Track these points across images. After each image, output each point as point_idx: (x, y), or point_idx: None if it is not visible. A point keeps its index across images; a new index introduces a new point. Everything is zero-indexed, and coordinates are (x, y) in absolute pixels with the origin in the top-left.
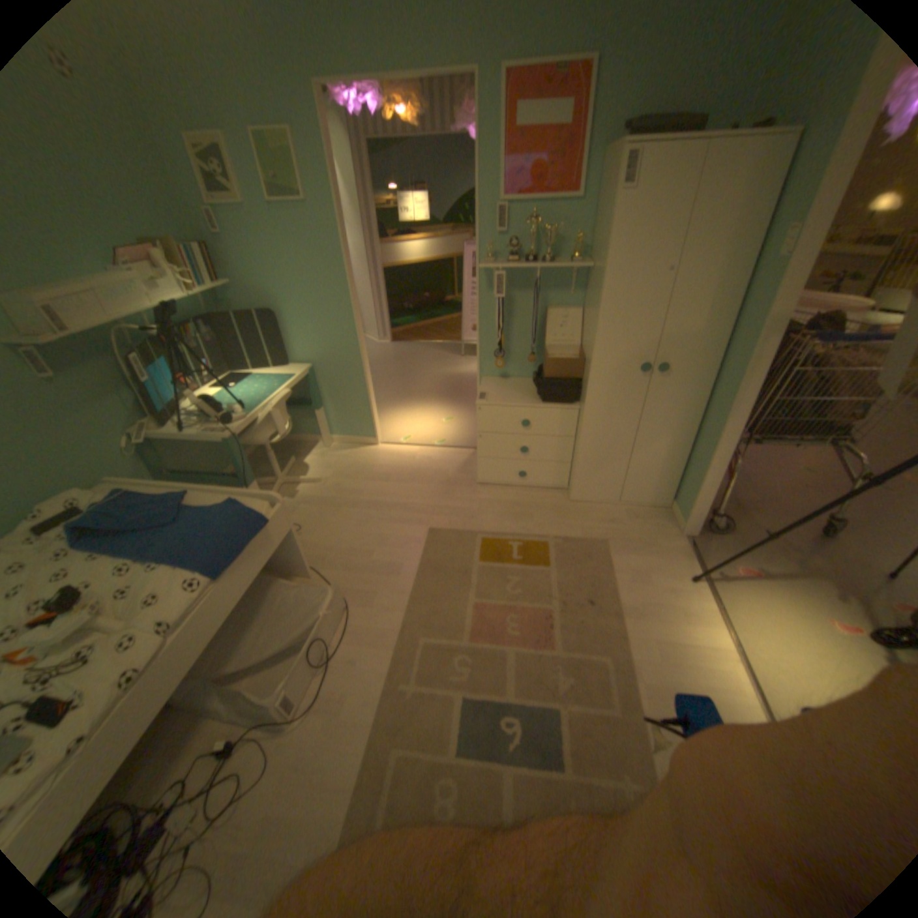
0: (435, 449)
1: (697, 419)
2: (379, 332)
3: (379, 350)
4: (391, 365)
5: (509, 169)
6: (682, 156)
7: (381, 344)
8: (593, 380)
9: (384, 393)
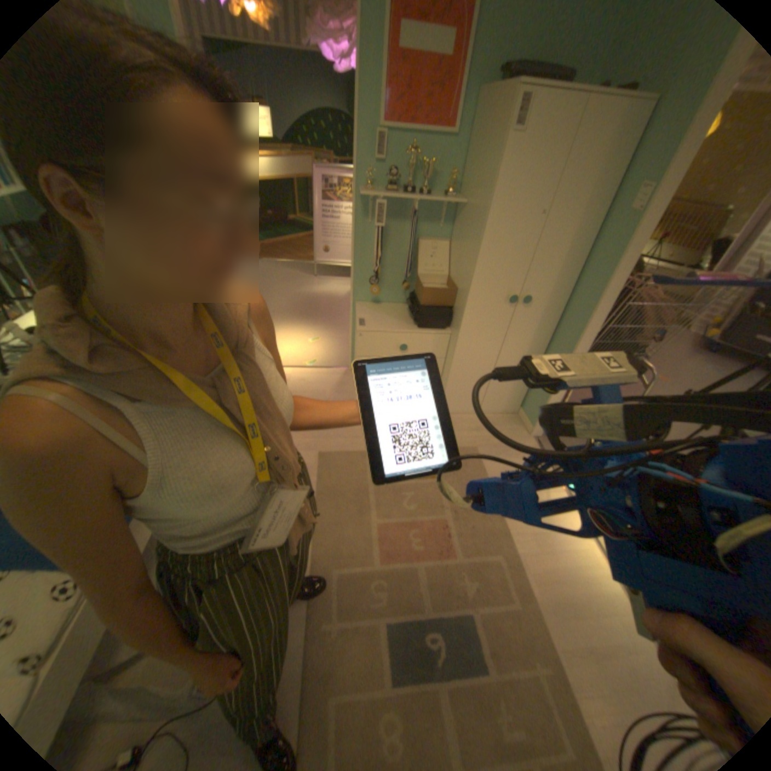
0: (305, 370)
1: (543, 342)
2: None
3: None
4: None
5: (388, 94)
6: (562, 107)
7: None
8: (466, 309)
9: None
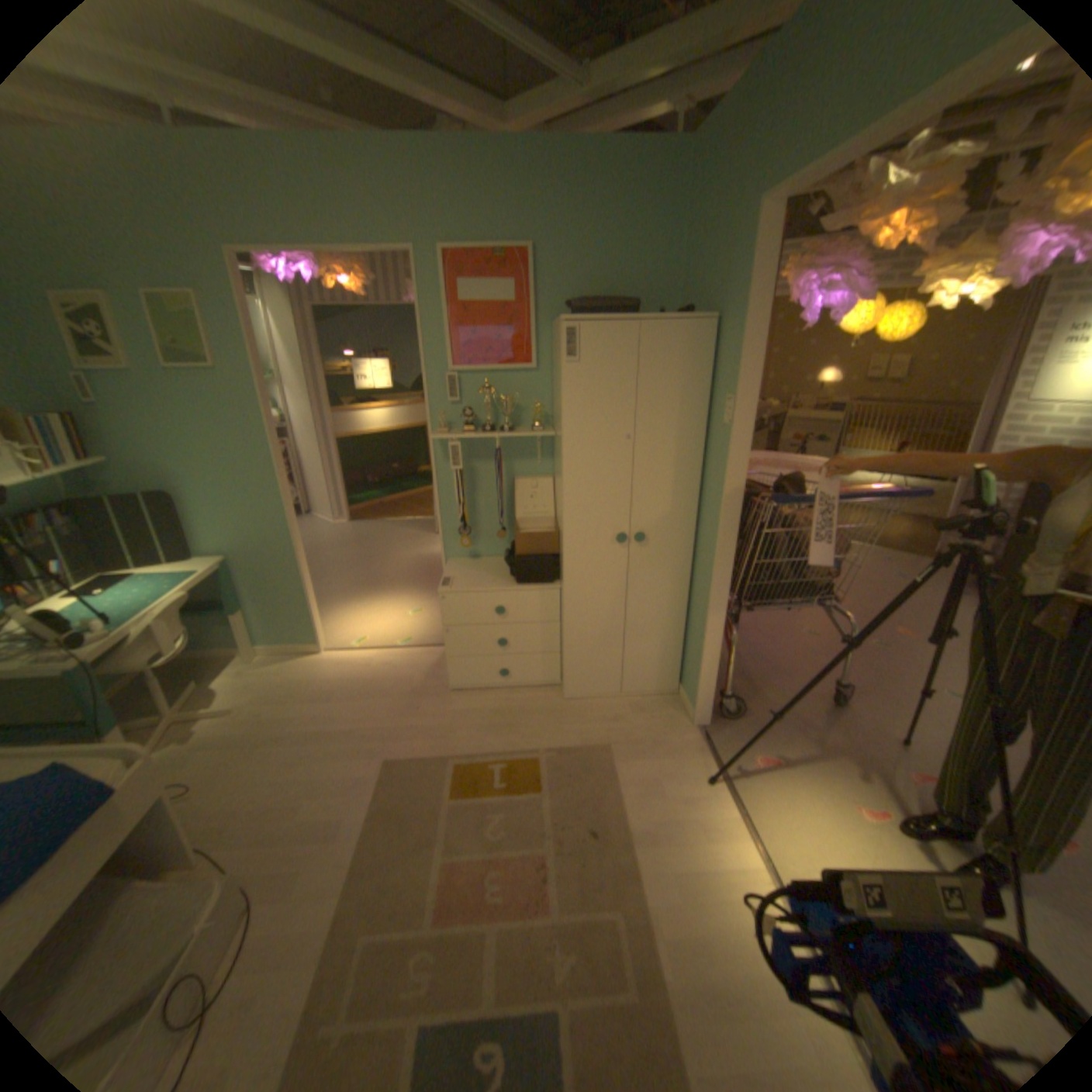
0: (394, 651)
1: (681, 590)
2: (330, 511)
3: (329, 532)
4: (343, 549)
5: (454, 342)
6: (614, 336)
7: (333, 524)
8: (565, 555)
9: (332, 584)
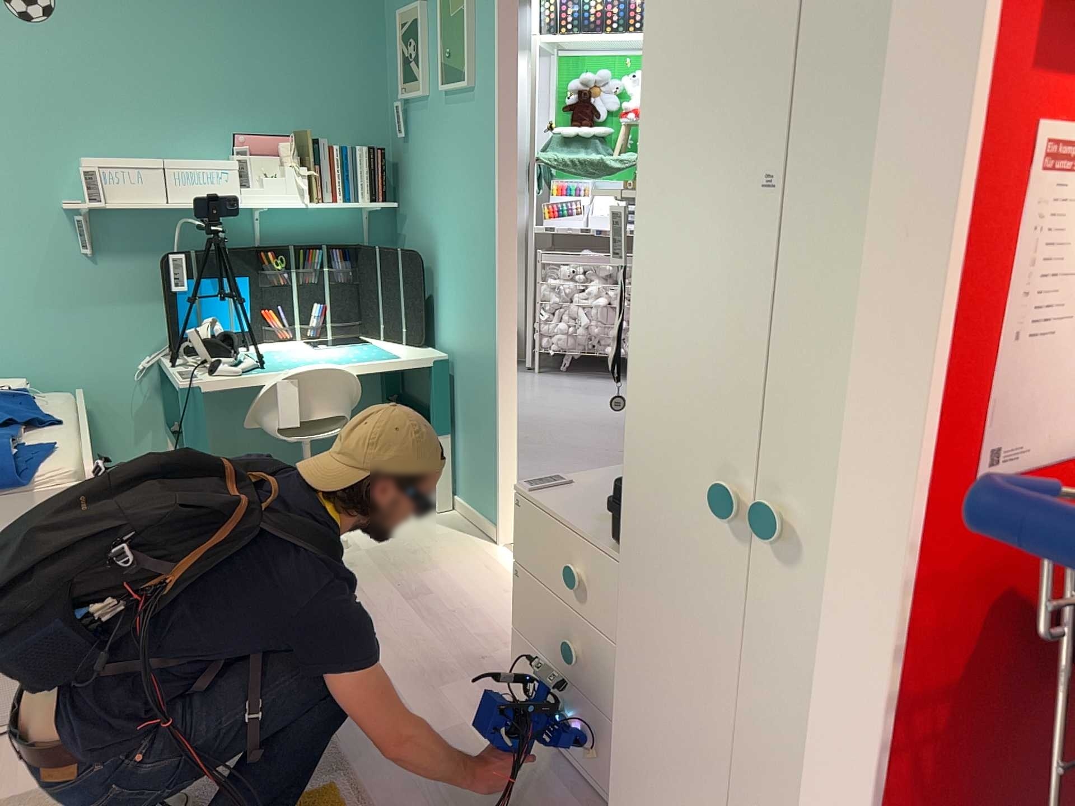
0: None
1: None
2: None
3: None
4: None
5: None
6: None
7: None
8: (627, 494)
9: None
